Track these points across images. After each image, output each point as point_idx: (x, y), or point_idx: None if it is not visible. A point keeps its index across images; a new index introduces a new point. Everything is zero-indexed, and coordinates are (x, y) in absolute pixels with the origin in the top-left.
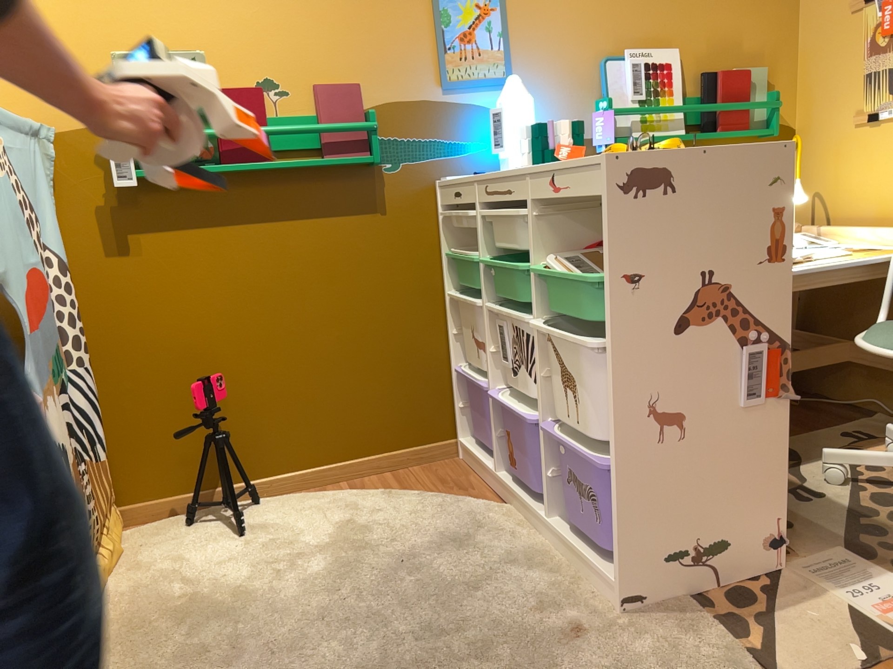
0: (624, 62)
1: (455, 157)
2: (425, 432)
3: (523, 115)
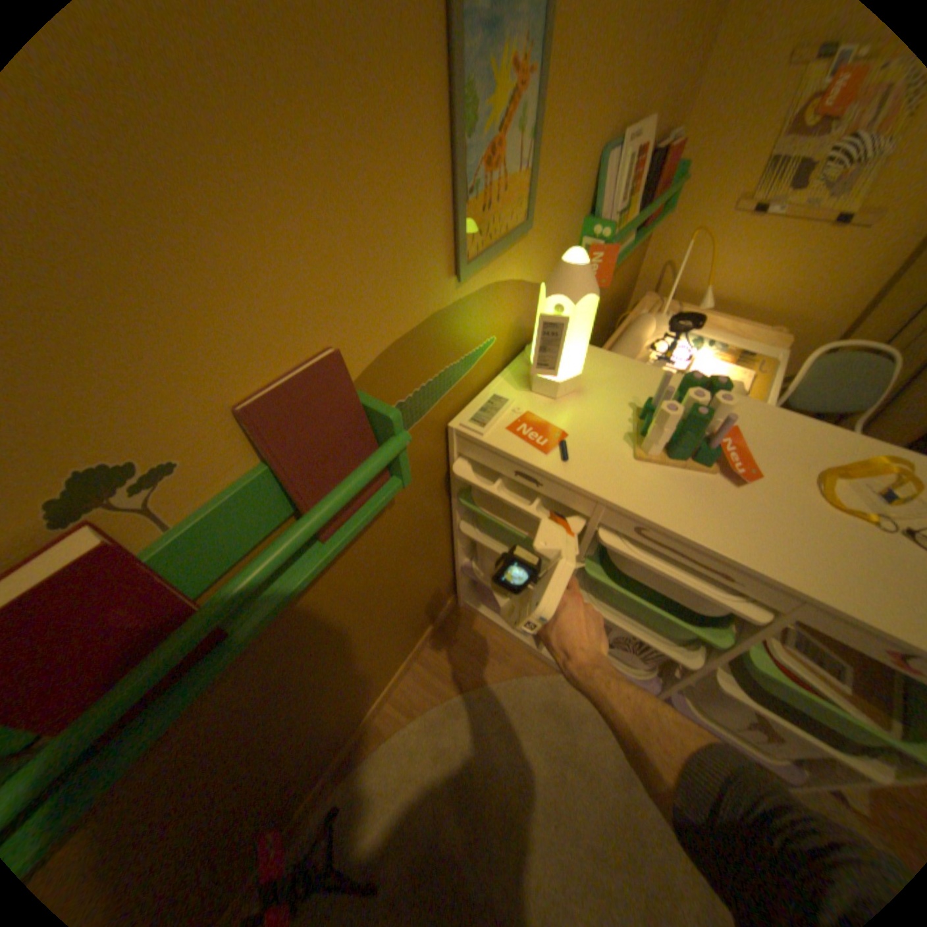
0: (622, 147)
1: (466, 374)
2: (435, 613)
3: (590, 319)
